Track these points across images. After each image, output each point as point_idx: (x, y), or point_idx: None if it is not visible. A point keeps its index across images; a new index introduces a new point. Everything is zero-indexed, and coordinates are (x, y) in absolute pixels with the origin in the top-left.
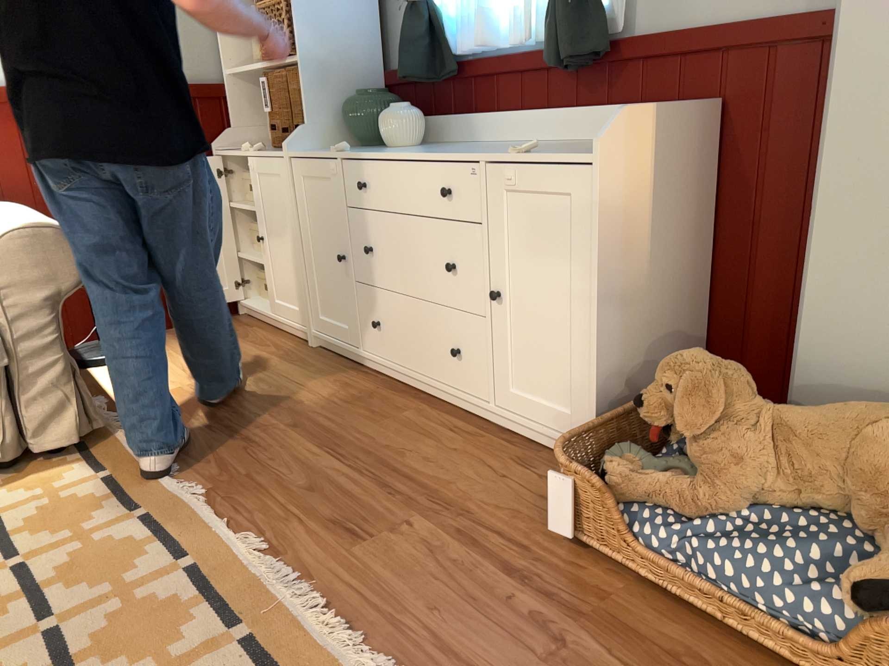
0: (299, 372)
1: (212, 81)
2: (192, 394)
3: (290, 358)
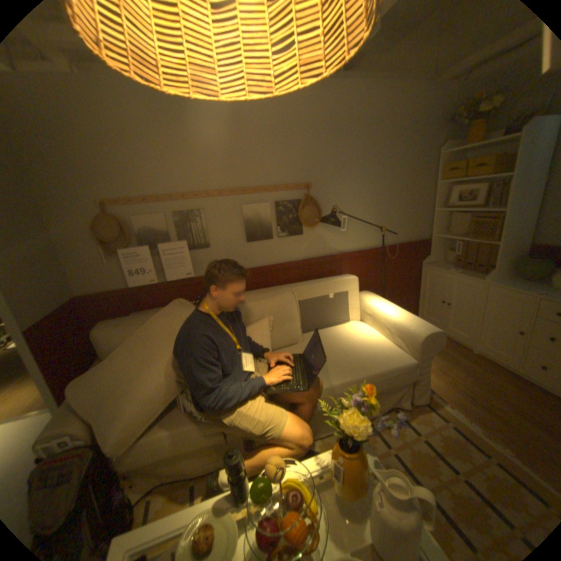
0: (484, 371)
1: (426, 237)
2: (443, 376)
3: (471, 360)
